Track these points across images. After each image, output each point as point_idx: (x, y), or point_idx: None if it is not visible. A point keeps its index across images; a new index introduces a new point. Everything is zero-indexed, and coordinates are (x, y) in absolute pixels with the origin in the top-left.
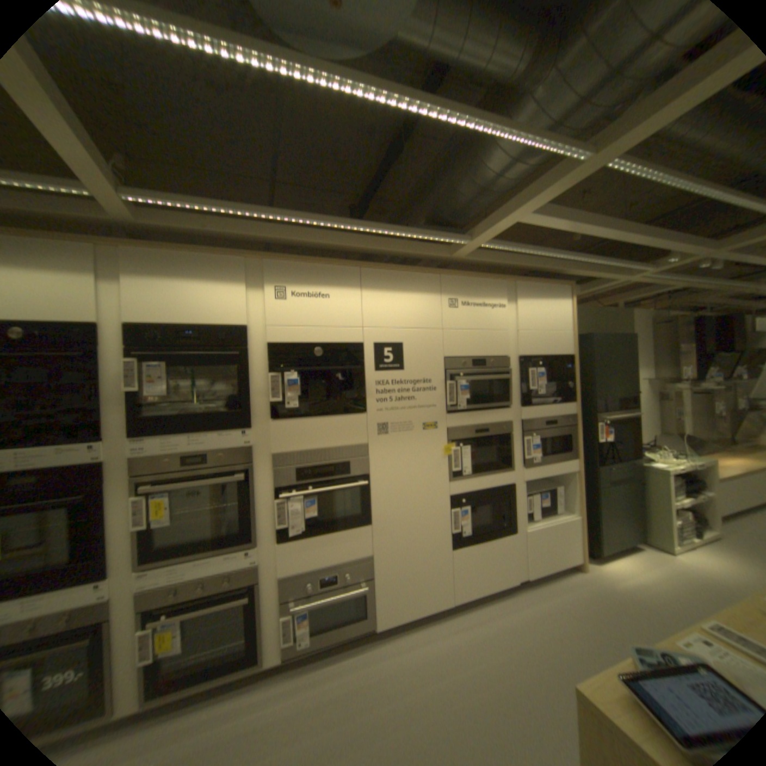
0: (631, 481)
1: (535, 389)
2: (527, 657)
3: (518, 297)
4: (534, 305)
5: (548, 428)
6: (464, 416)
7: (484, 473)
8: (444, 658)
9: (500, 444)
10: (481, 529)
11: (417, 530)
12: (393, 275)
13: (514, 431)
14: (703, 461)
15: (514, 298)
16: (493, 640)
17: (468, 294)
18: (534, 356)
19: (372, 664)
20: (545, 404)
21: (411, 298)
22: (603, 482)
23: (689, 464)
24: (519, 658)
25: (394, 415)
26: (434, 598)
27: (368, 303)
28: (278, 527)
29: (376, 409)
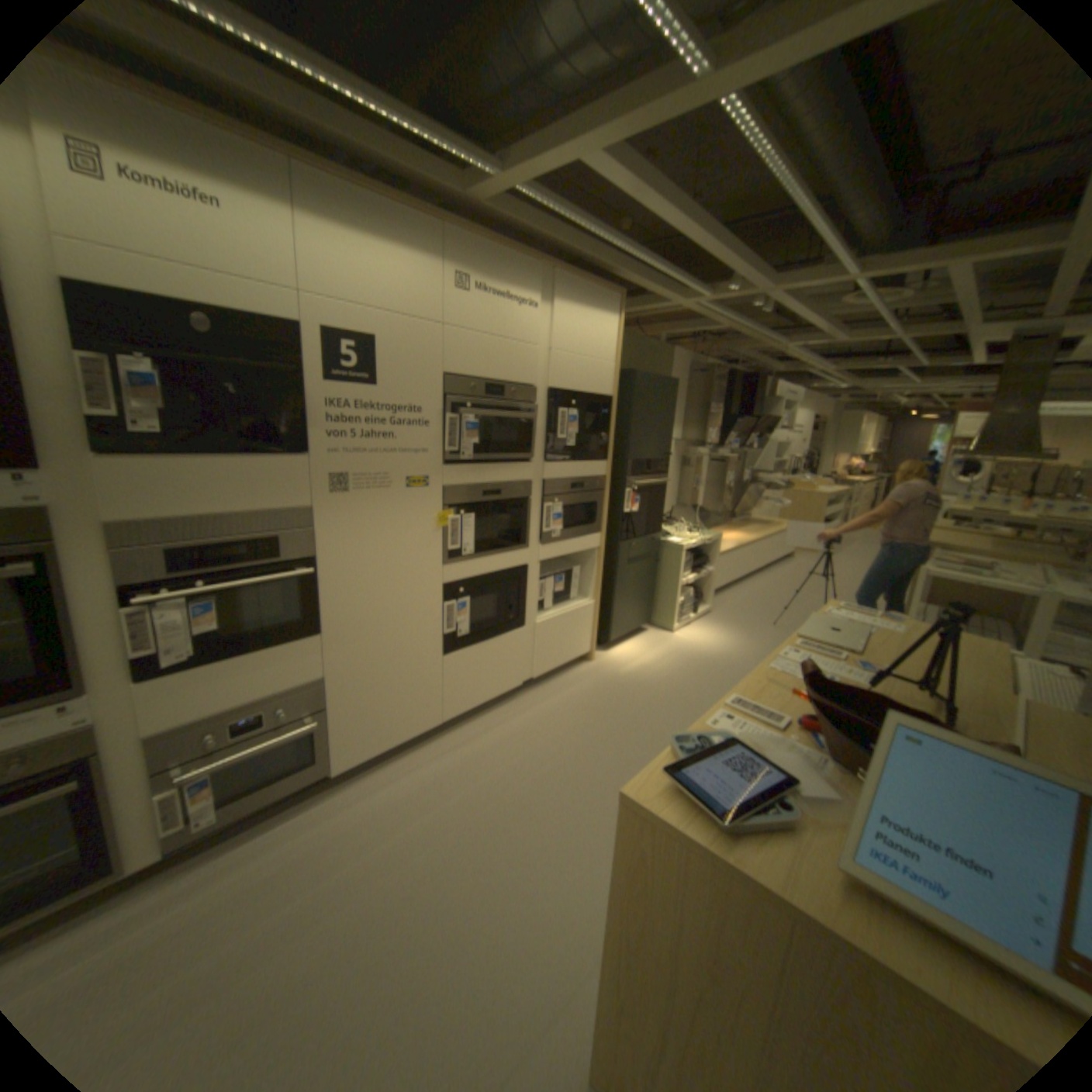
0: (646, 557)
1: (563, 439)
2: (528, 762)
3: (556, 297)
4: (574, 314)
5: (572, 493)
6: (469, 471)
7: (491, 552)
8: (430, 786)
9: (514, 512)
10: (482, 625)
11: (393, 634)
12: (359, 198)
13: (532, 496)
14: (710, 534)
15: (551, 297)
16: (490, 752)
17: (487, 273)
18: (567, 391)
19: (326, 818)
20: (572, 461)
21: (393, 254)
22: (621, 559)
23: (699, 538)
24: (520, 765)
25: (361, 461)
26: (416, 718)
27: (310, 243)
28: (135, 654)
29: (327, 449)
